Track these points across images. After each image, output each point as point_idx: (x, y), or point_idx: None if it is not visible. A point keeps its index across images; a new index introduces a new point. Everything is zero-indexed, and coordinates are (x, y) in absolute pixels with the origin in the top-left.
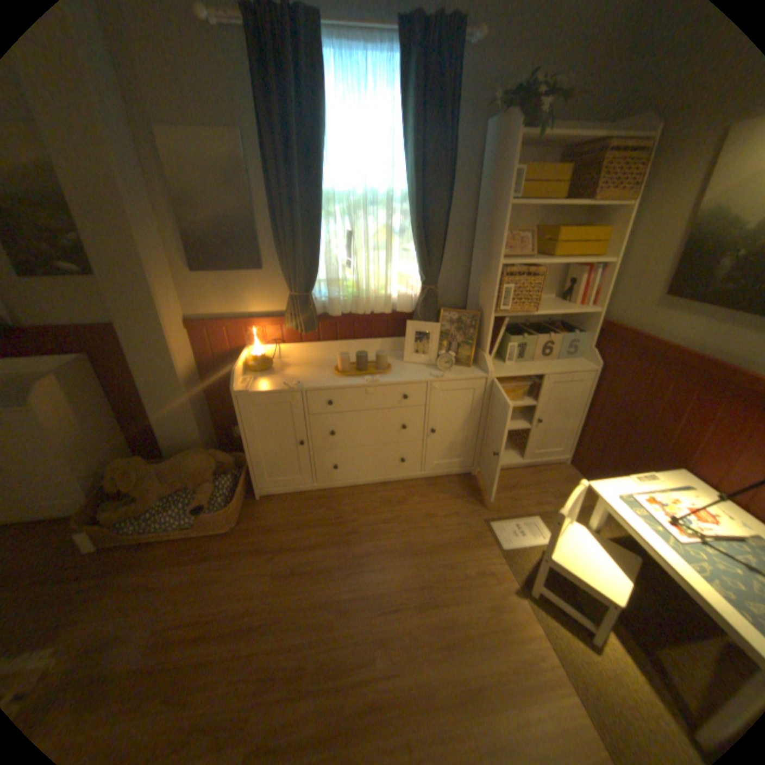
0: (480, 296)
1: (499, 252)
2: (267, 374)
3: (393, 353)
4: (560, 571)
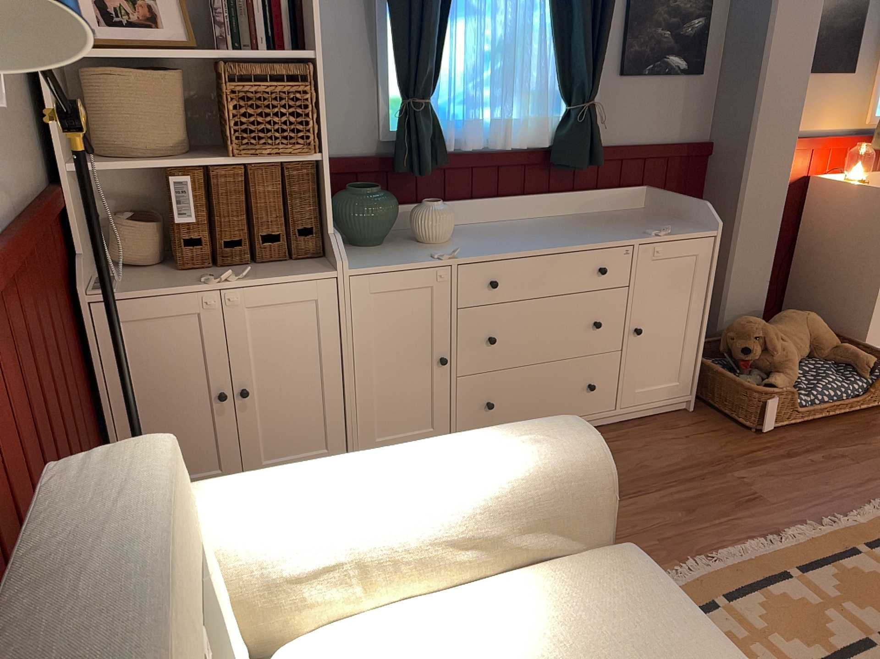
0: None
1: None
2: None
3: None
4: None
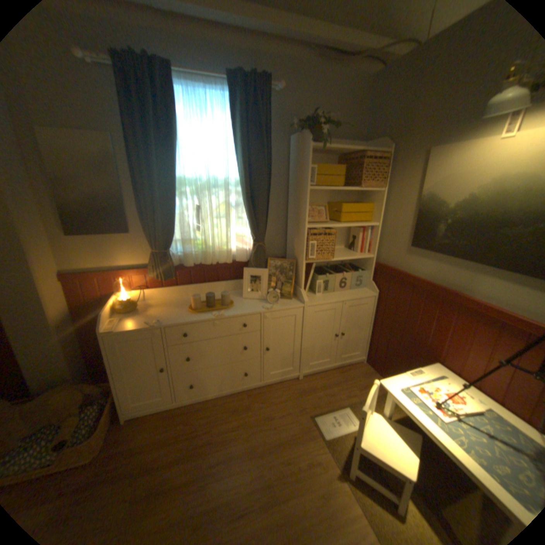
0: (294, 248)
1: (305, 220)
2: (131, 315)
3: (235, 291)
4: (368, 456)
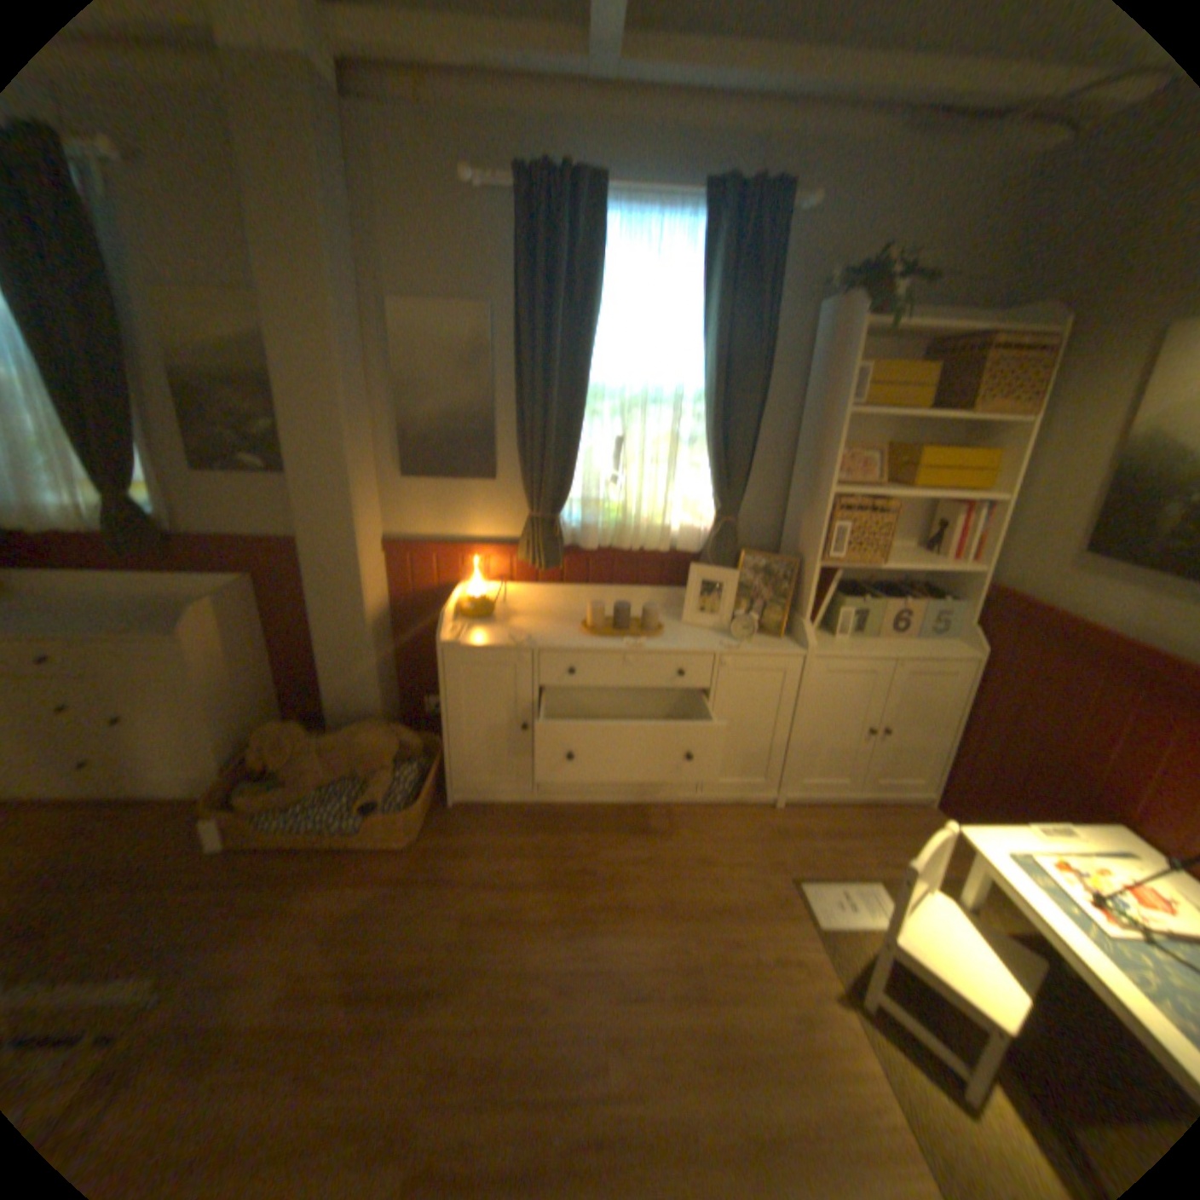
0: (801, 536)
1: (831, 478)
2: (486, 624)
3: (666, 610)
4: (910, 967)
